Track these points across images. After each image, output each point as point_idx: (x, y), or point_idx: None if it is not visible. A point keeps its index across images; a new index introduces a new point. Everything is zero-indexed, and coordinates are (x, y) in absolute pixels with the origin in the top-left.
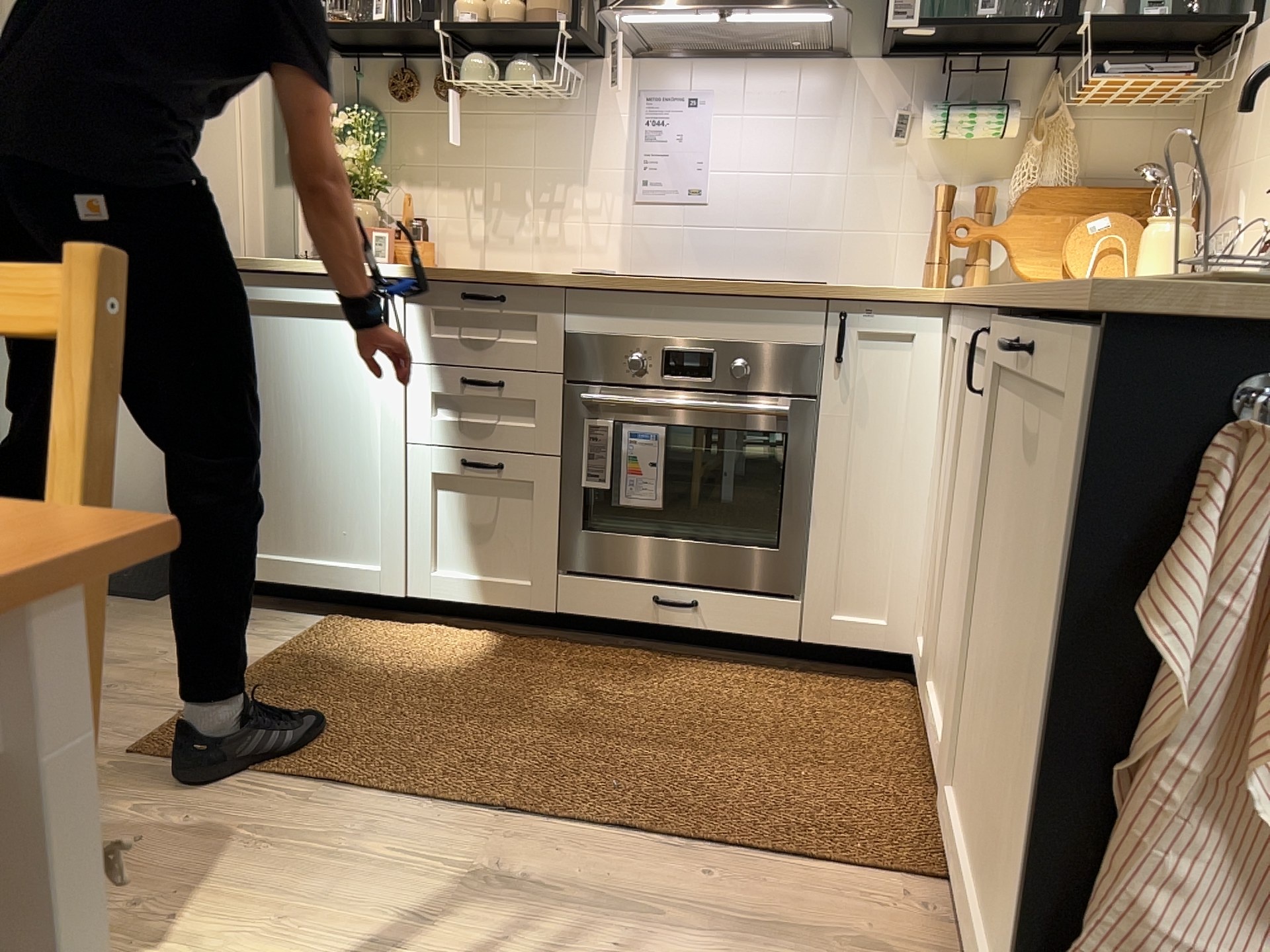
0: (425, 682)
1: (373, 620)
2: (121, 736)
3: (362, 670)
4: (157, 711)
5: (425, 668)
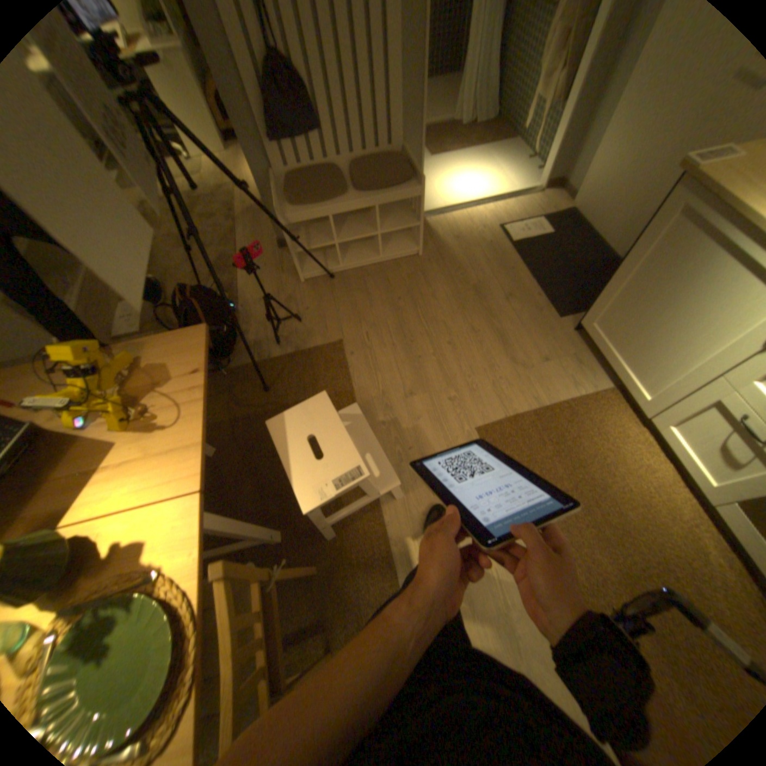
0: (605, 482)
1: (632, 406)
2: (479, 418)
3: (588, 448)
4: (499, 411)
5: (614, 472)
